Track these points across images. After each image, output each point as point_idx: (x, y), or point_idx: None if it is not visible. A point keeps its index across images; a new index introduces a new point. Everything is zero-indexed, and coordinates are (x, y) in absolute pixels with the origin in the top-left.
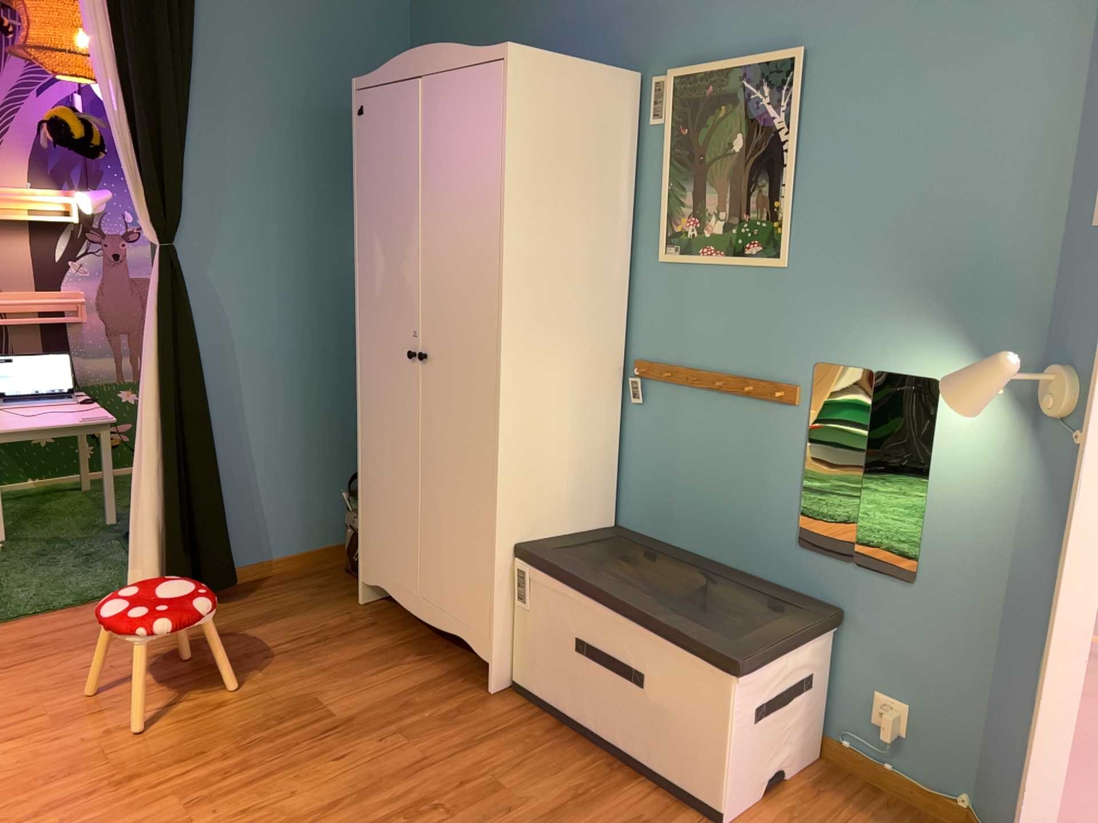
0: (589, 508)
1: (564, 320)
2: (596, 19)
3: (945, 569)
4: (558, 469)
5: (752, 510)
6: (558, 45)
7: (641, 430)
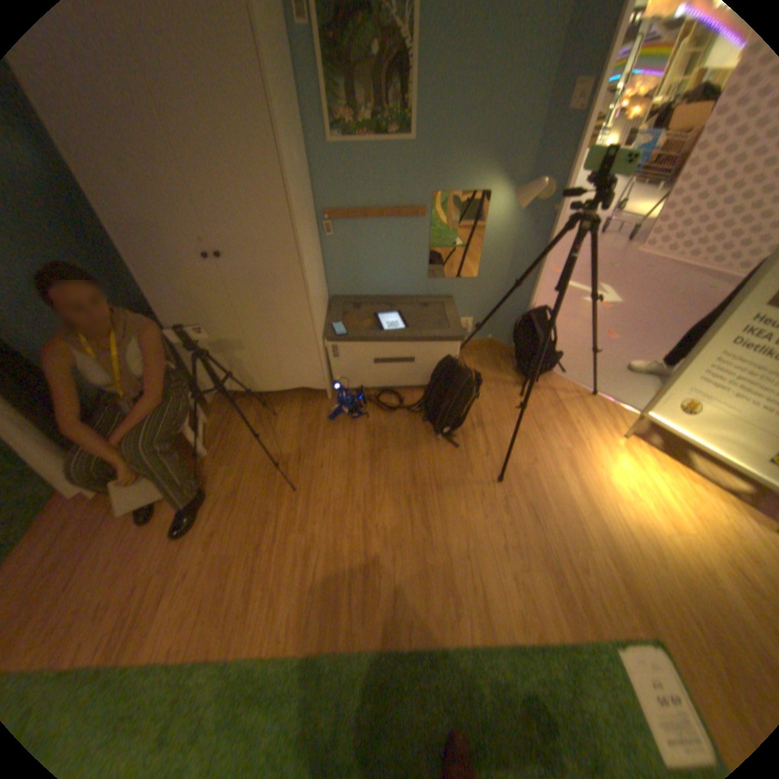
0: (325, 299)
1: (304, 201)
2: None
3: (487, 268)
4: (319, 289)
5: (404, 271)
6: None
7: (334, 250)
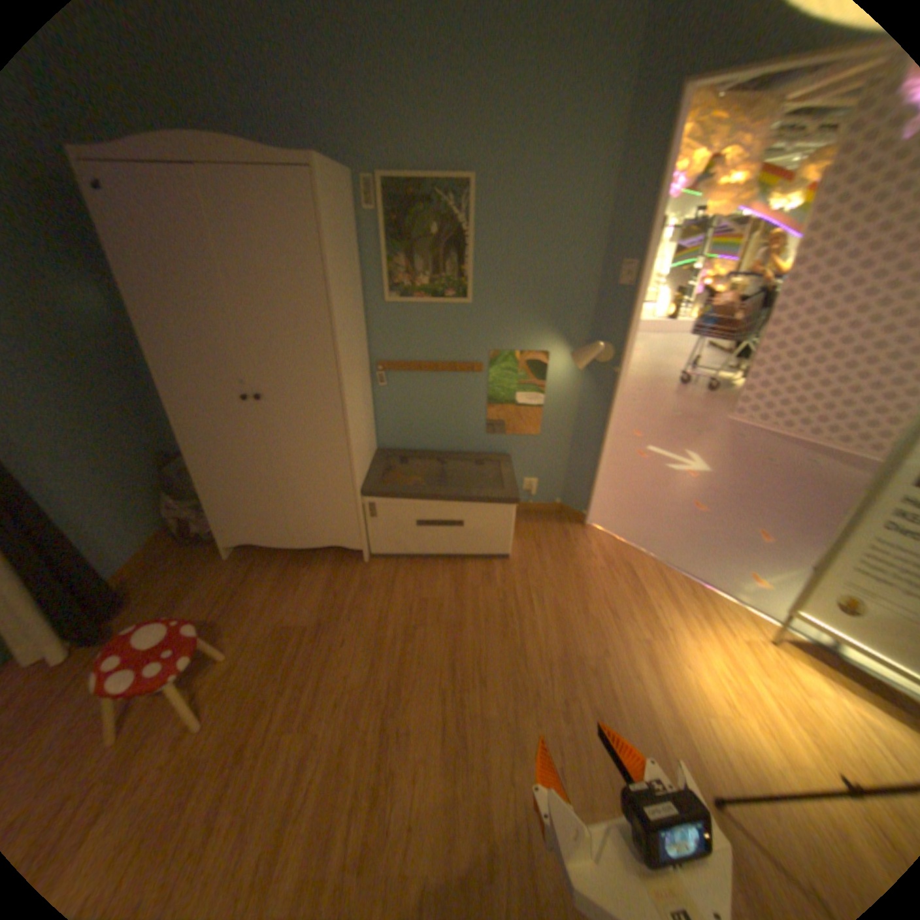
0: (373, 450)
1: (356, 352)
2: (295, 113)
3: (551, 426)
4: (365, 437)
5: (461, 425)
6: (256, 128)
7: (387, 399)
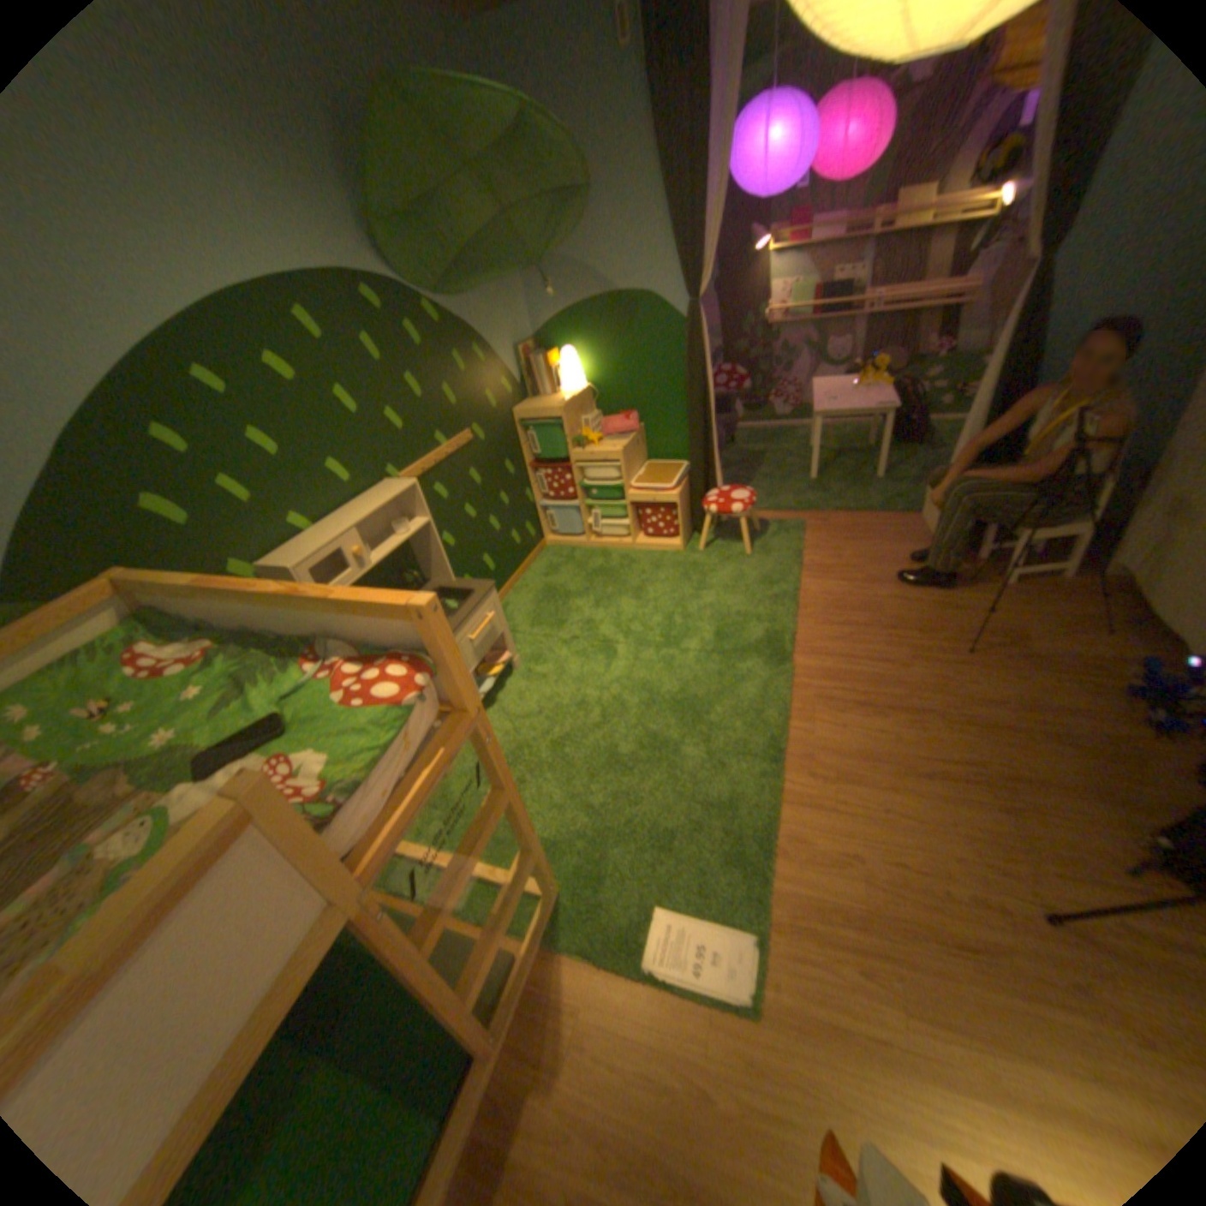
0: None
1: None
2: None
3: None
4: None
5: None
6: None
7: None
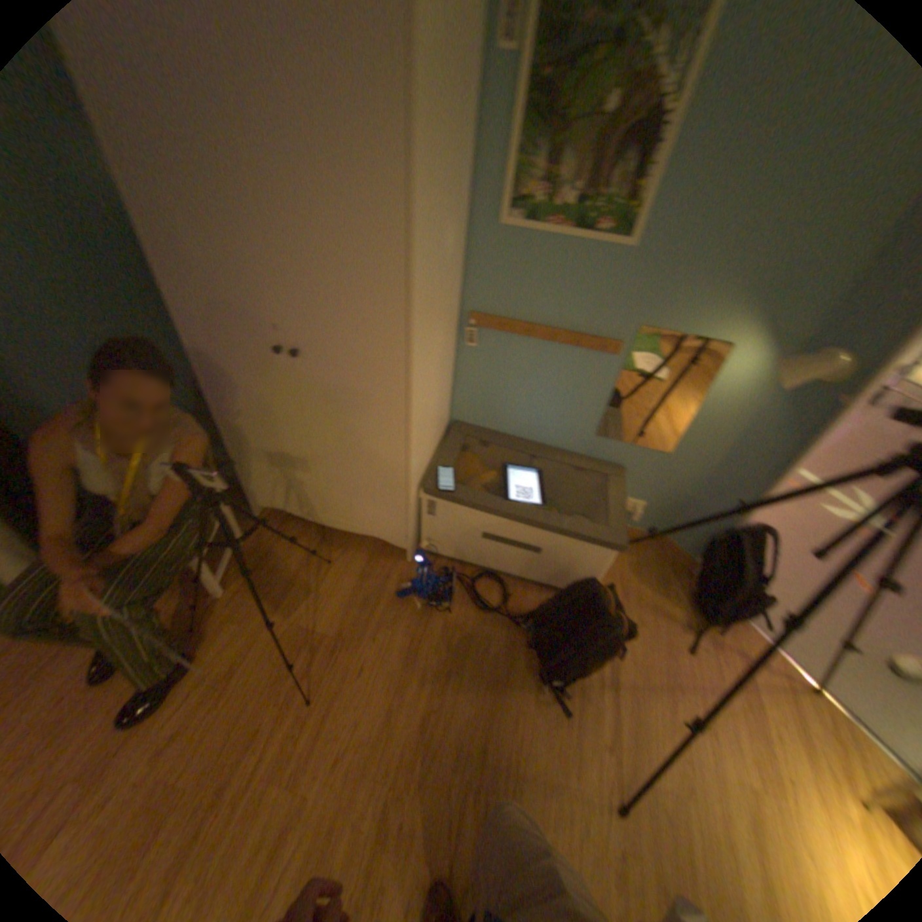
0: (441, 428)
1: (439, 303)
2: None
3: (692, 447)
4: (432, 419)
5: (564, 417)
6: None
7: (472, 365)
